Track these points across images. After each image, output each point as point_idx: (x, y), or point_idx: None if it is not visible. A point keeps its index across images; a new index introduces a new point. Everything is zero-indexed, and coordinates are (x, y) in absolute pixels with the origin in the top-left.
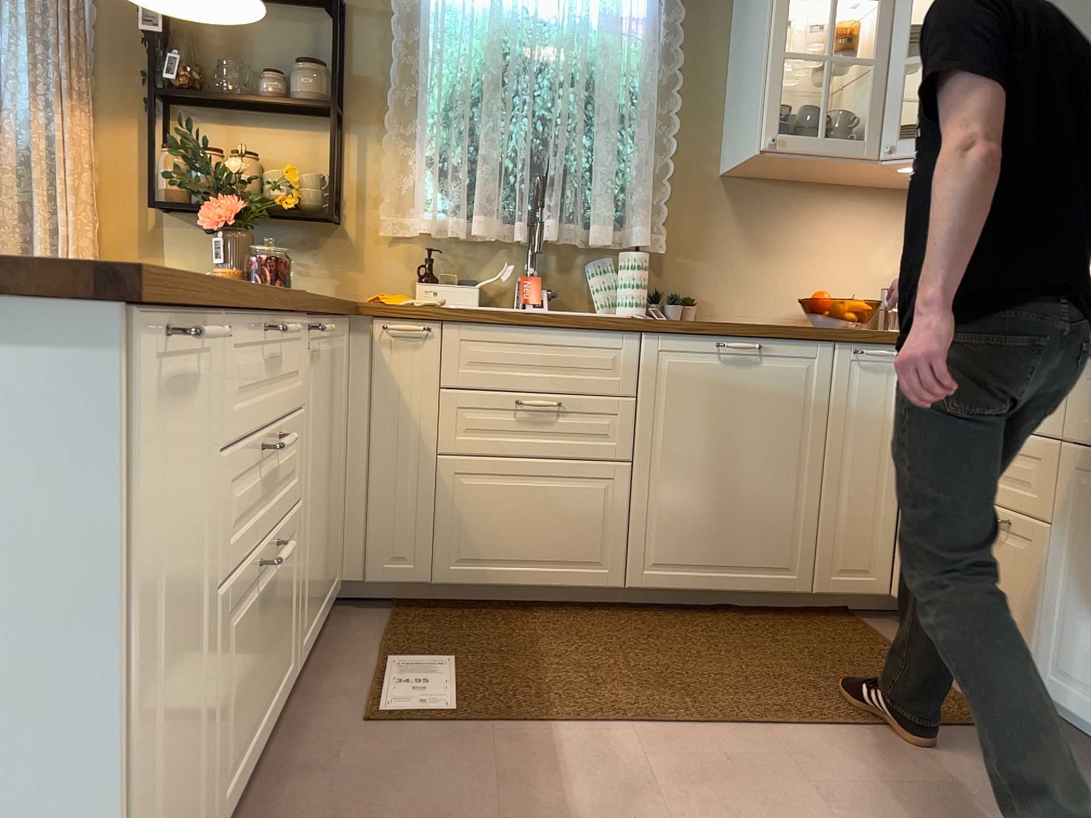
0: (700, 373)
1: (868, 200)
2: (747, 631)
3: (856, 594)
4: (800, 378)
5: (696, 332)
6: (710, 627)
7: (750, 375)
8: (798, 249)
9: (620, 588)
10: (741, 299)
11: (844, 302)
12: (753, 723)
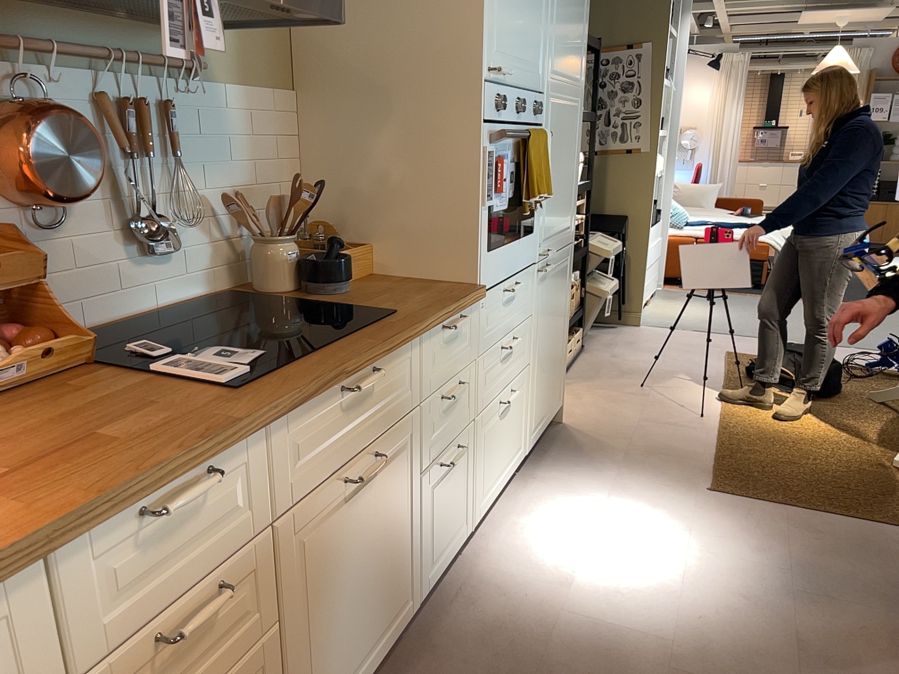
0: None
1: None
2: None
3: None
4: None
5: None
6: None
7: None
8: None
9: None
10: None
11: None
12: None
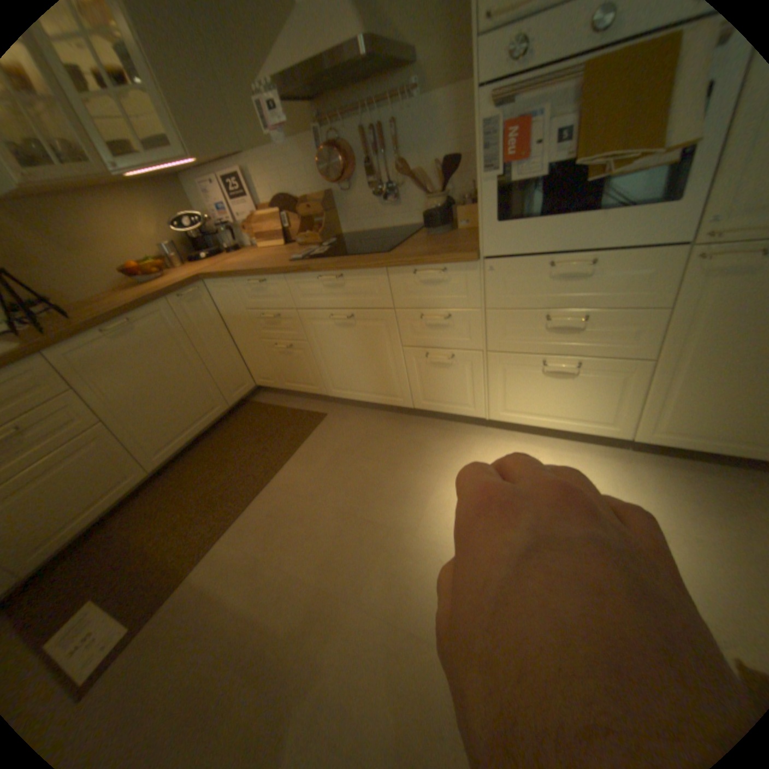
0: (101, 352)
1: (111, 193)
2: (217, 443)
3: (244, 394)
4: (159, 324)
5: (78, 332)
6: (200, 455)
7: (132, 337)
8: (90, 238)
9: (144, 476)
10: (76, 283)
11: (139, 259)
12: (260, 487)
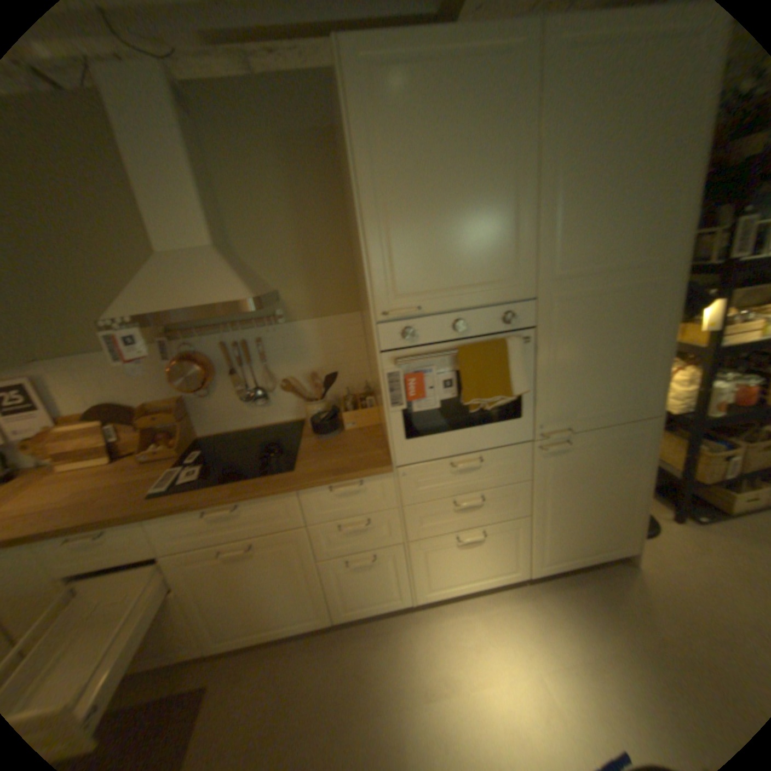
0: None
1: None
2: None
3: None
4: None
5: None
6: None
7: None
8: None
9: None
10: None
11: None
12: None
